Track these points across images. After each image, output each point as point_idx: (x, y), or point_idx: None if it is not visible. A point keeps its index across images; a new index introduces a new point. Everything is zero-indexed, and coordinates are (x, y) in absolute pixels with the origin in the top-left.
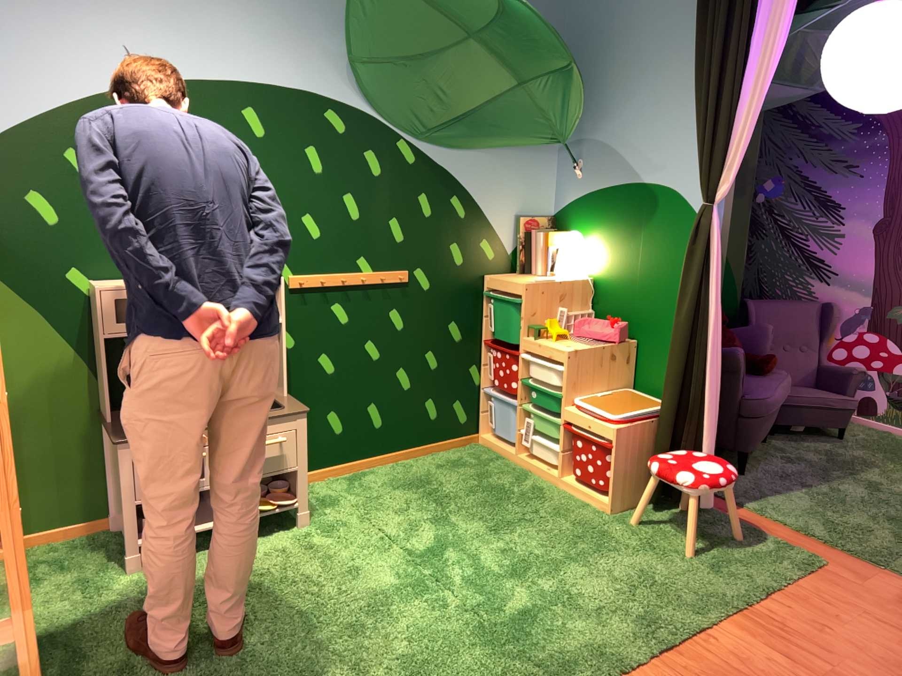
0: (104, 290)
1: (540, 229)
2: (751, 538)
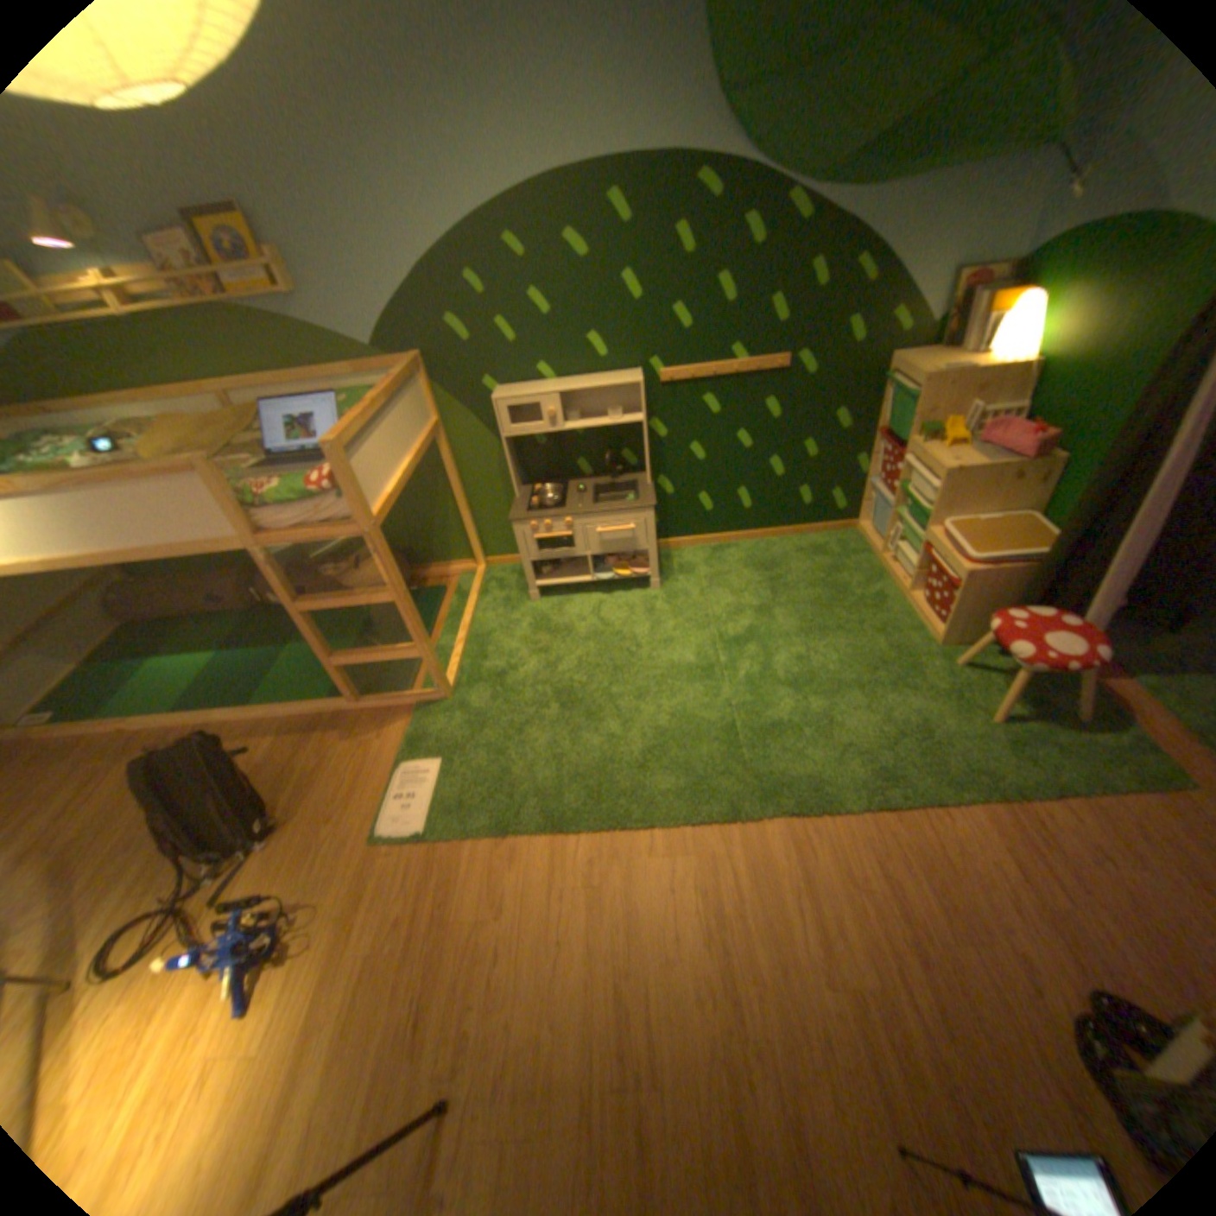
0: (496, 402)
1: (989, 286)
2: (1104, 725)
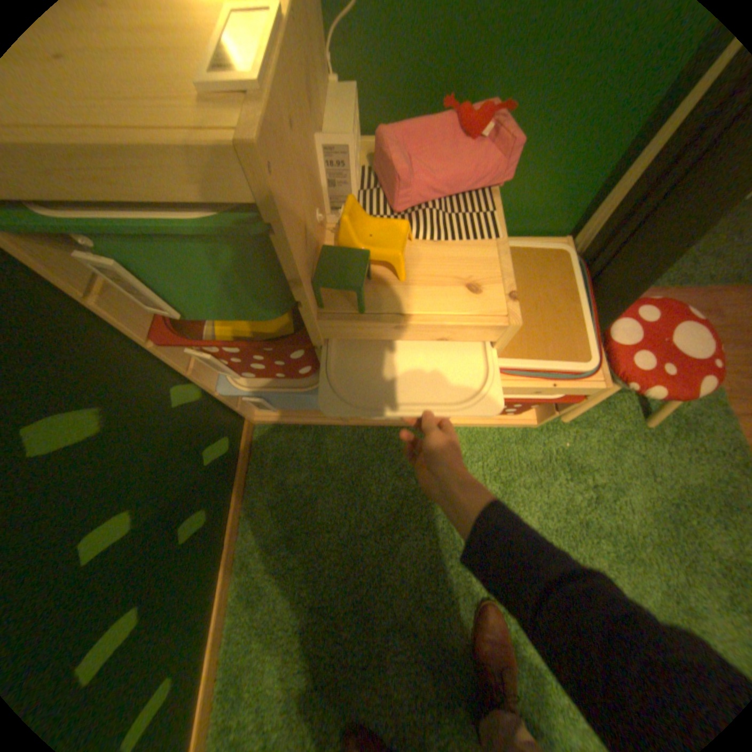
0: None
1: None
2: None
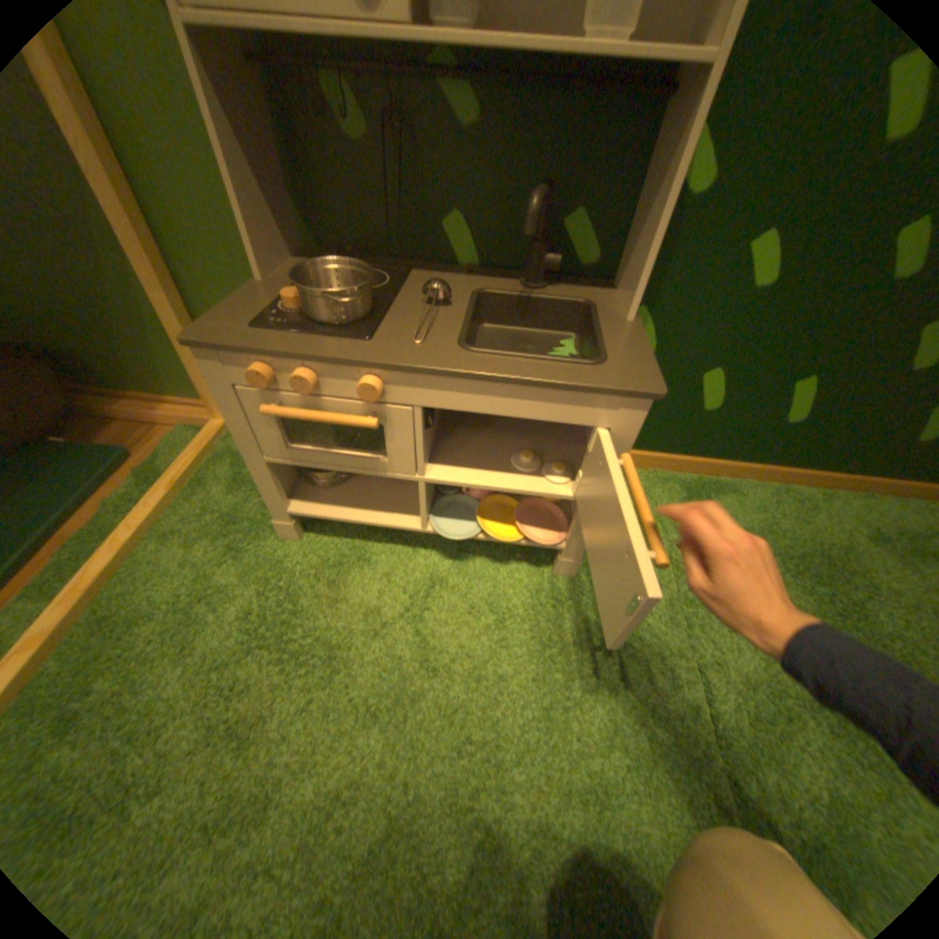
0: None
1: None
2: None
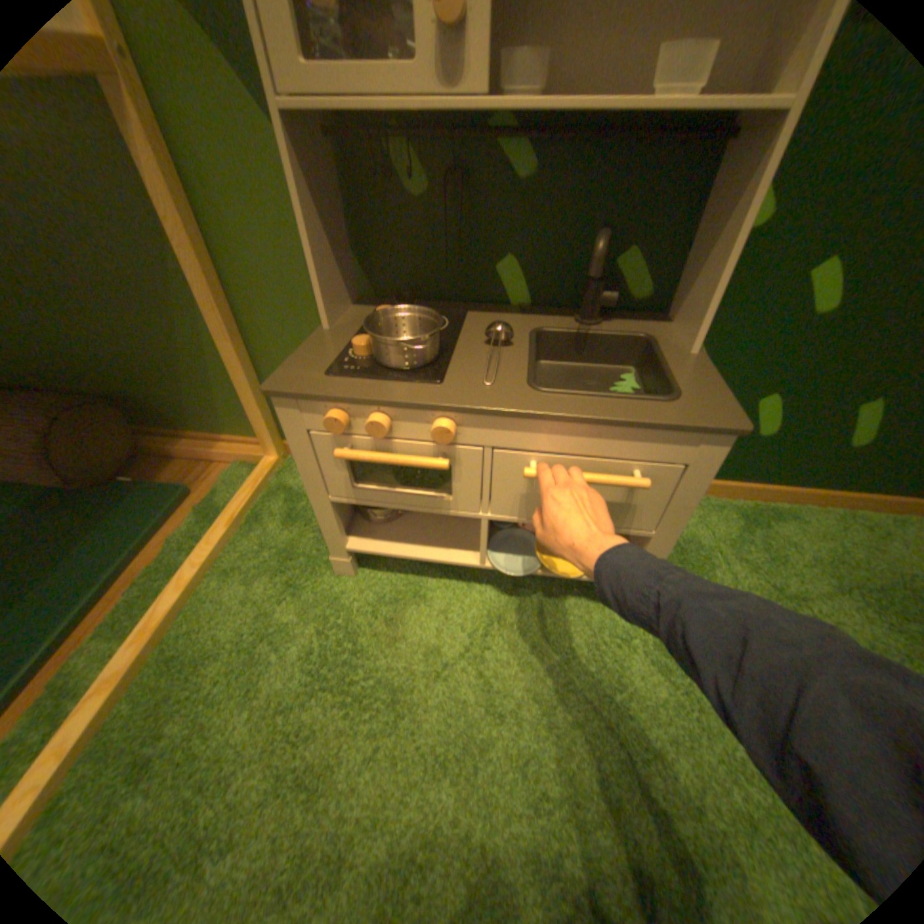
0: None
1: None
2: None
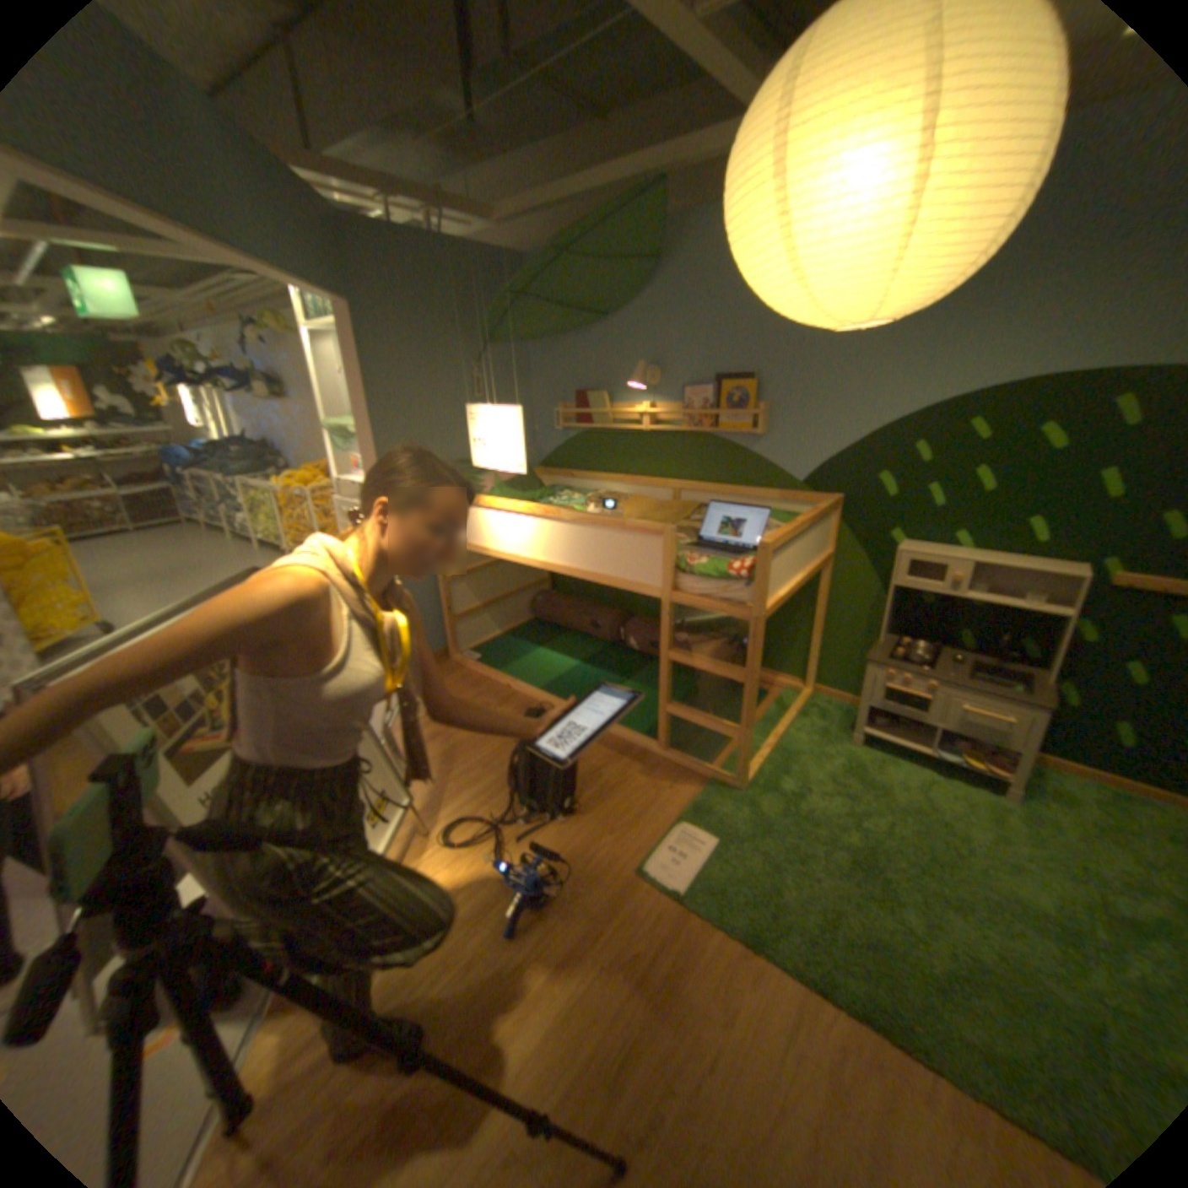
0: (901, 552)
1: None
2: None
